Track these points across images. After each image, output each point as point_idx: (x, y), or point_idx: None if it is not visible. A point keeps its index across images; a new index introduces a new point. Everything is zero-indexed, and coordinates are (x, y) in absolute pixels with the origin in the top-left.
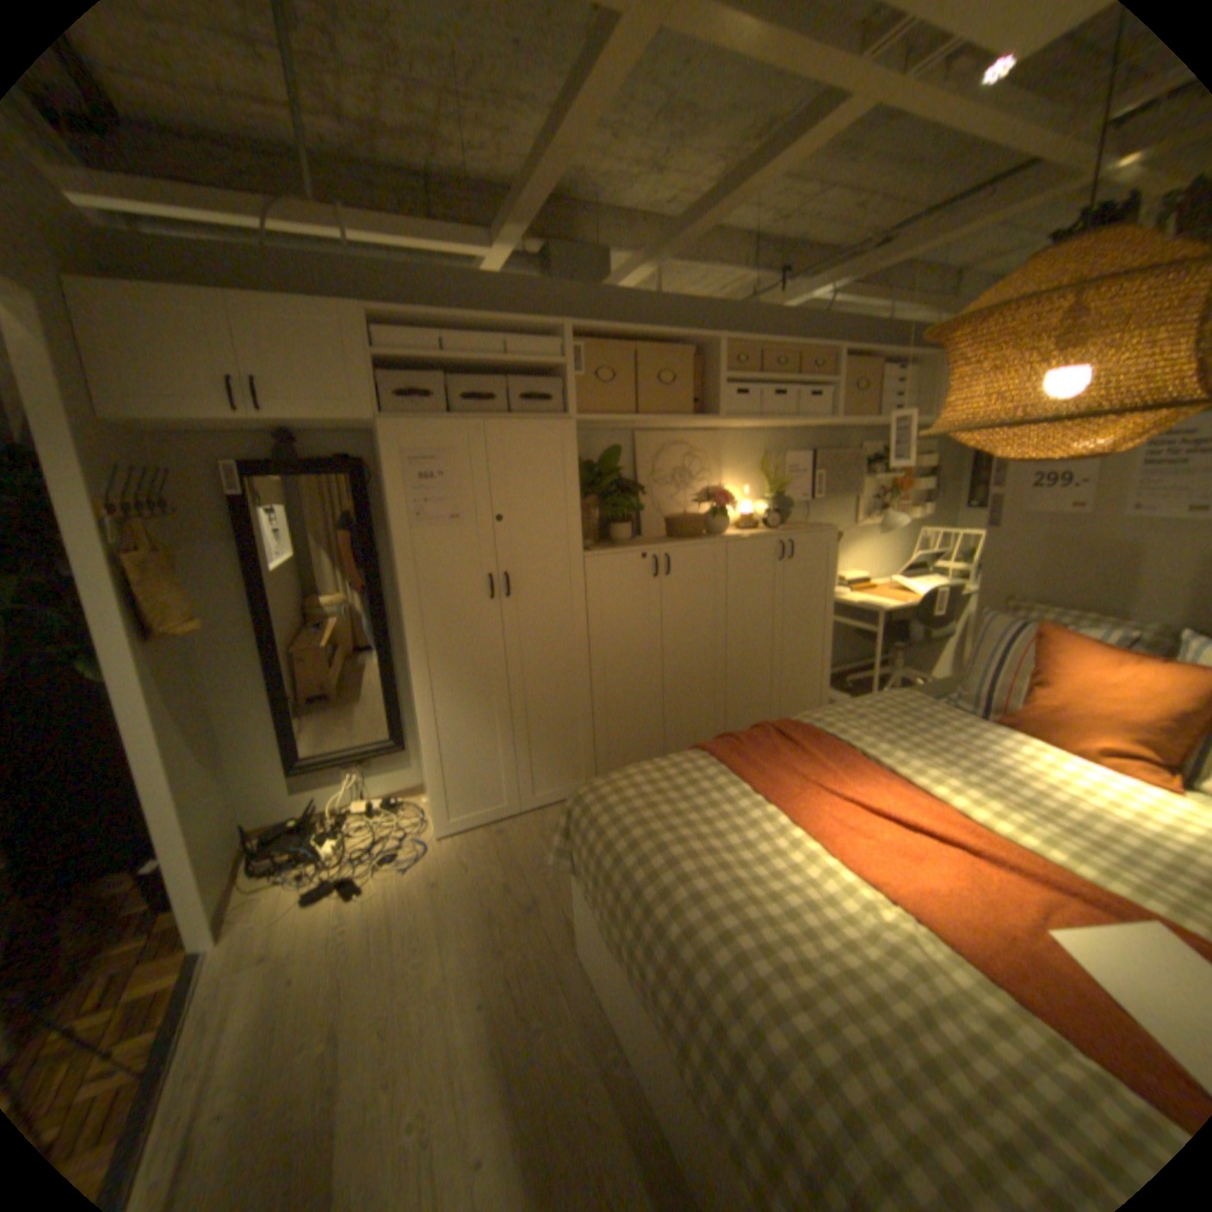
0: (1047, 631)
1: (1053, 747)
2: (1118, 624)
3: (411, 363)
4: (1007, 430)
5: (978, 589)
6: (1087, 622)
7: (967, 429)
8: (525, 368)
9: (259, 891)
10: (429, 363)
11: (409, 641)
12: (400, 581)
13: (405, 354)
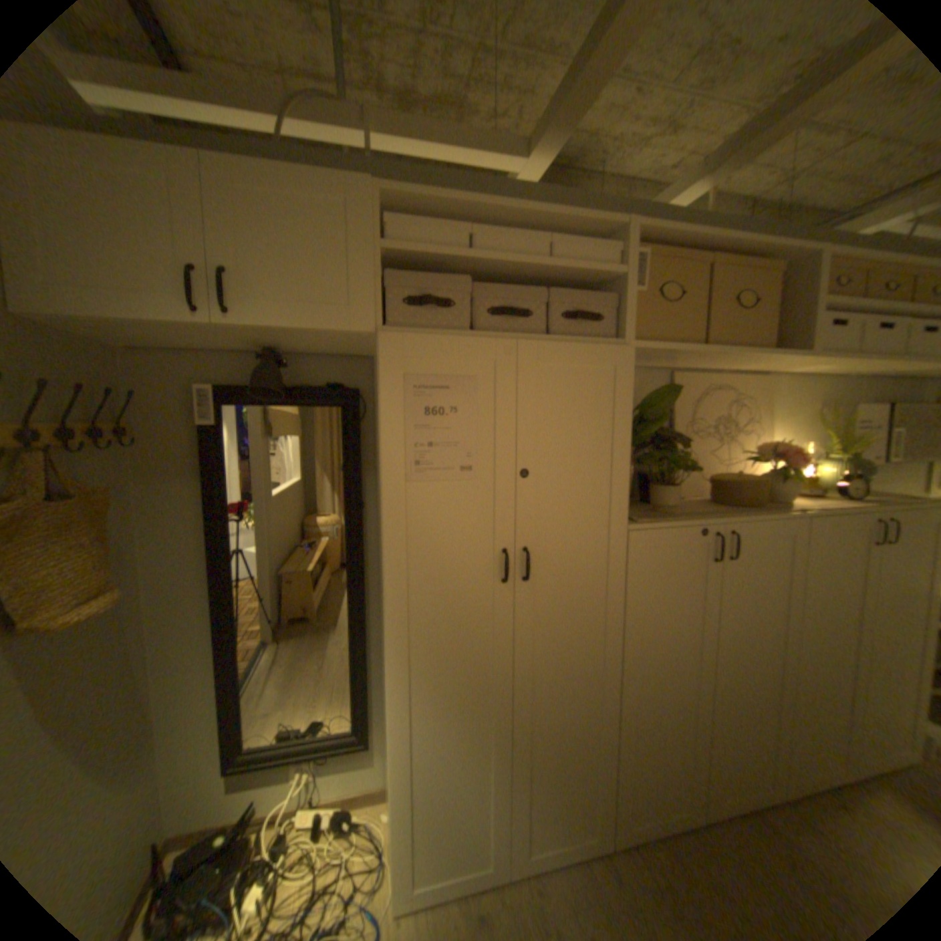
0: None
1: None
2: None
3: (429, 270)
4: None
5: None
6: None
7: None
8: (567, 283)
9: None
10: (452, 270)
11: (387, 636)
12: (385, 553)
13: (424, 250)
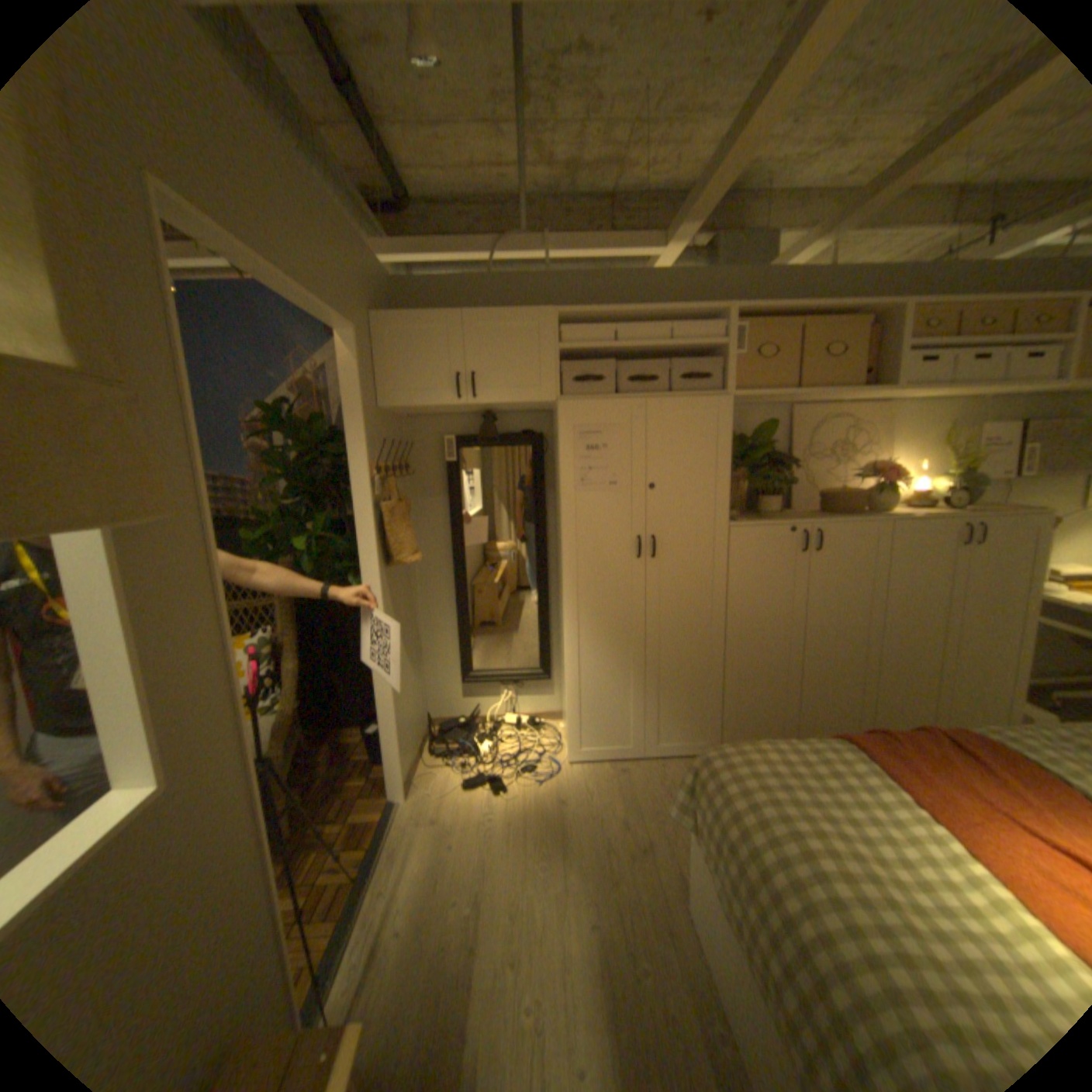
0: None
1: None
2: None
3: (589, 354)
4: None
5: None
6: None
7: None
8: (688, 351)
9: (436, 769)
10: (604, 353)
11: (564, 588)
12: (562, 537)
13: (585, 347)
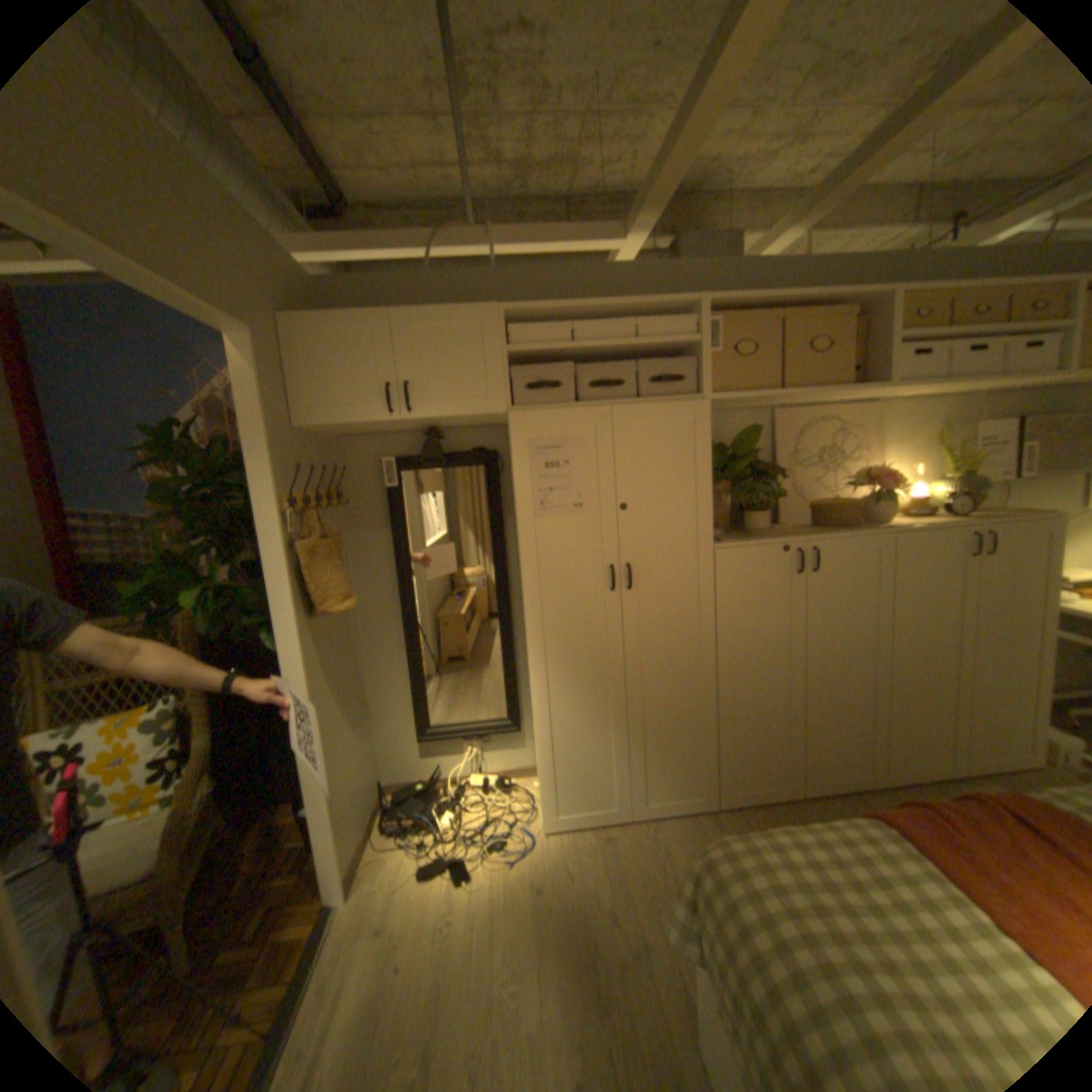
0: None
1: None
2: None
3: (543, 358)
4: None
5: None
6: None
7: None
8: (656, 351)
9: (386, 853)
10: (560, 356)
11: (528, 630)
12: (523, 570)
13: (537, 348)
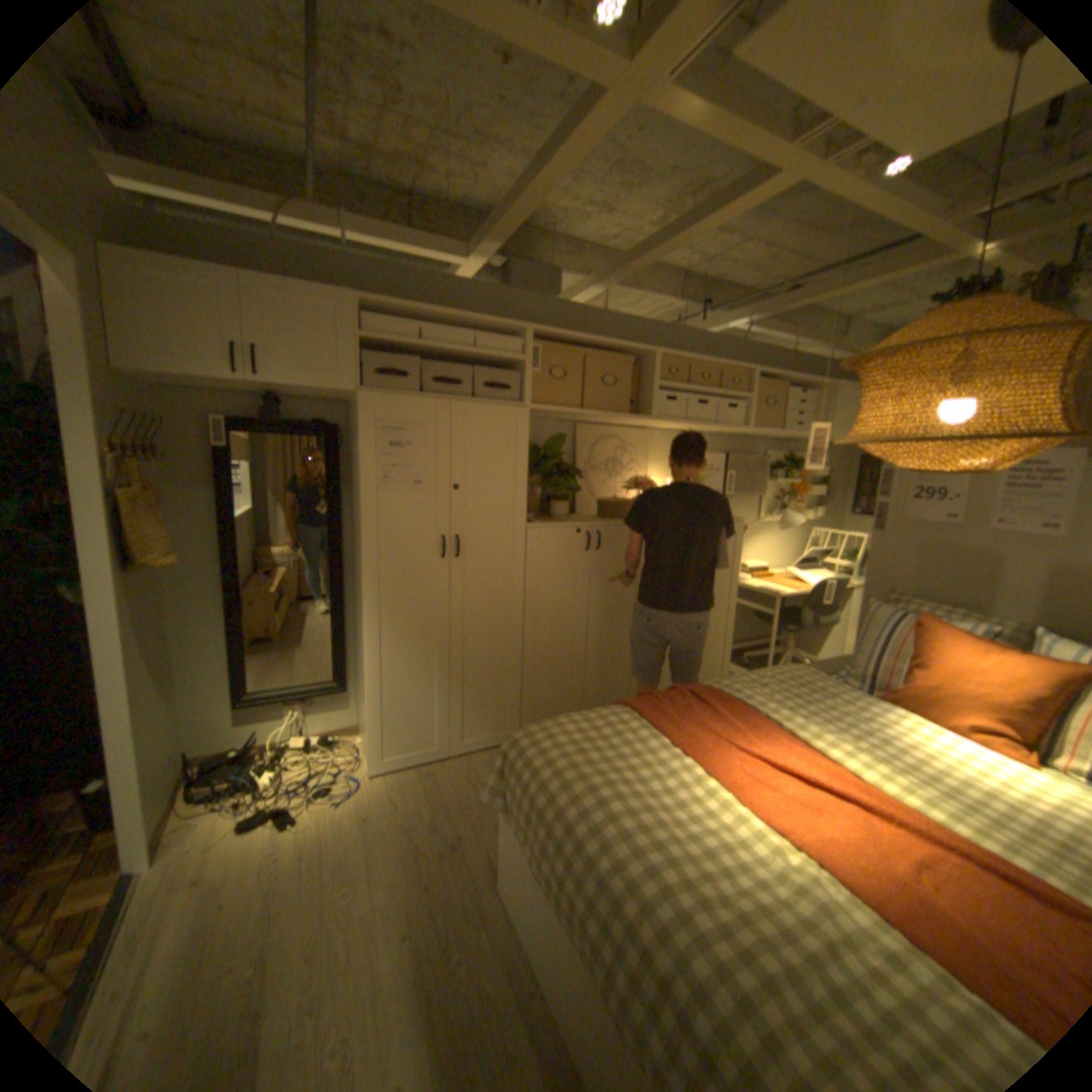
0: (923, 622)
1: (929, 722)
2: (982, 620)
3: (392, 347)
4: (910, 444)
5: (859, 584)
6: (957, 616)
7: (876, 441)
8: (489, 361)
9: (196, 817)
10: (408, 349)
11: (365, 590)
12: (363, 535)
13: (389, 339)
